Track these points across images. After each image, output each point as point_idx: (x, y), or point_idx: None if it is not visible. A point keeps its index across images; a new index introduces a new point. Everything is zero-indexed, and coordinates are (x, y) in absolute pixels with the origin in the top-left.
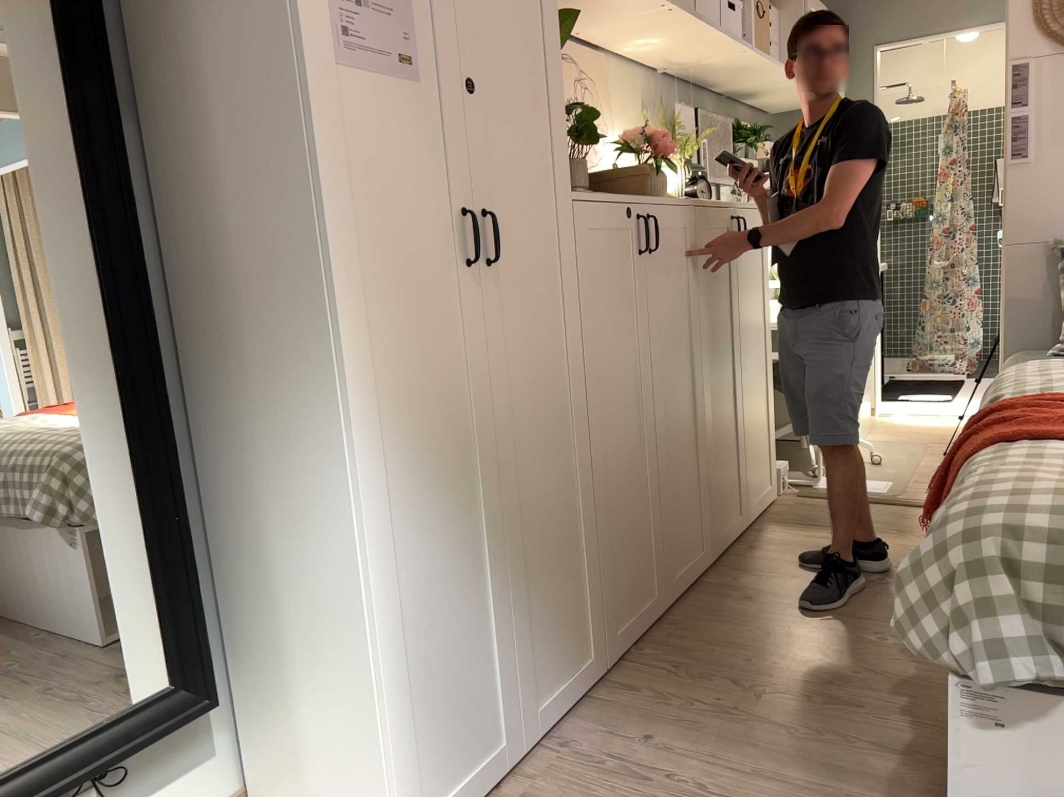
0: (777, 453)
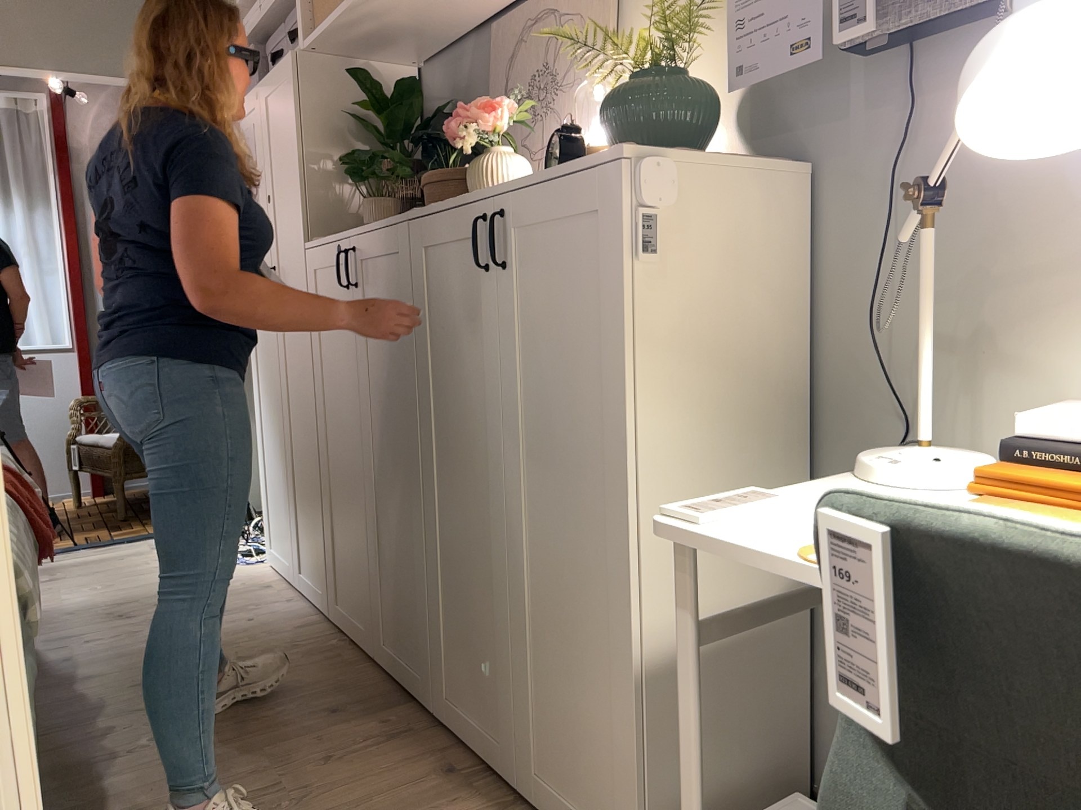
0: (637, 802)
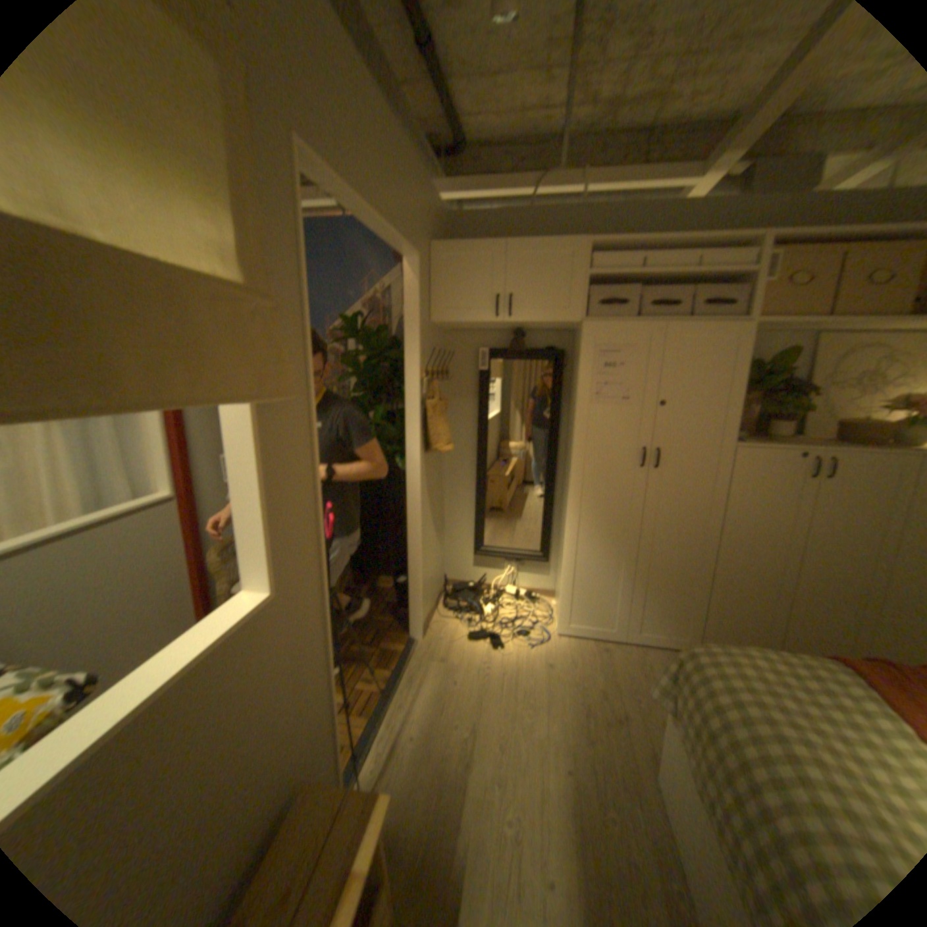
0: None
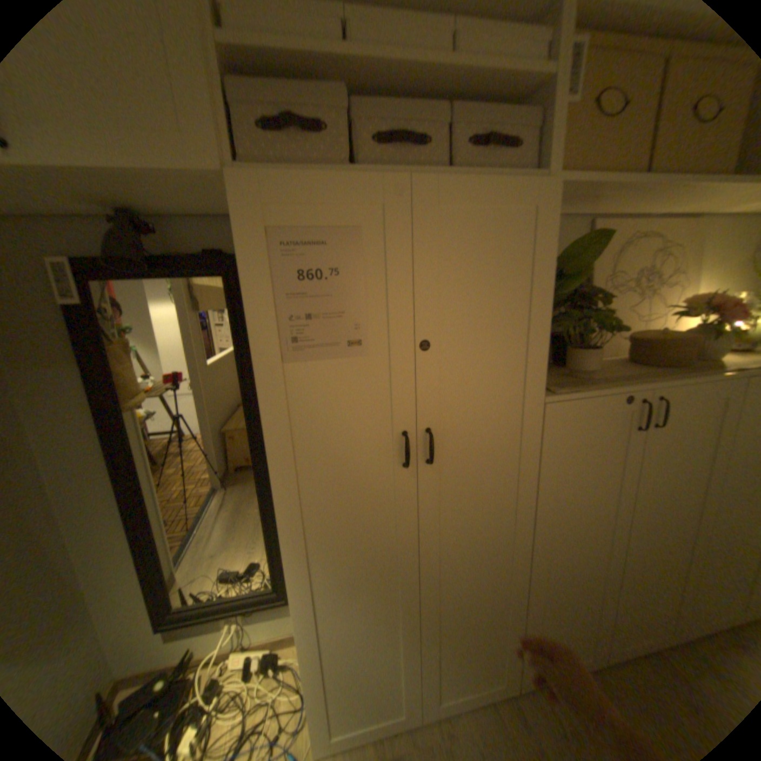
0: None
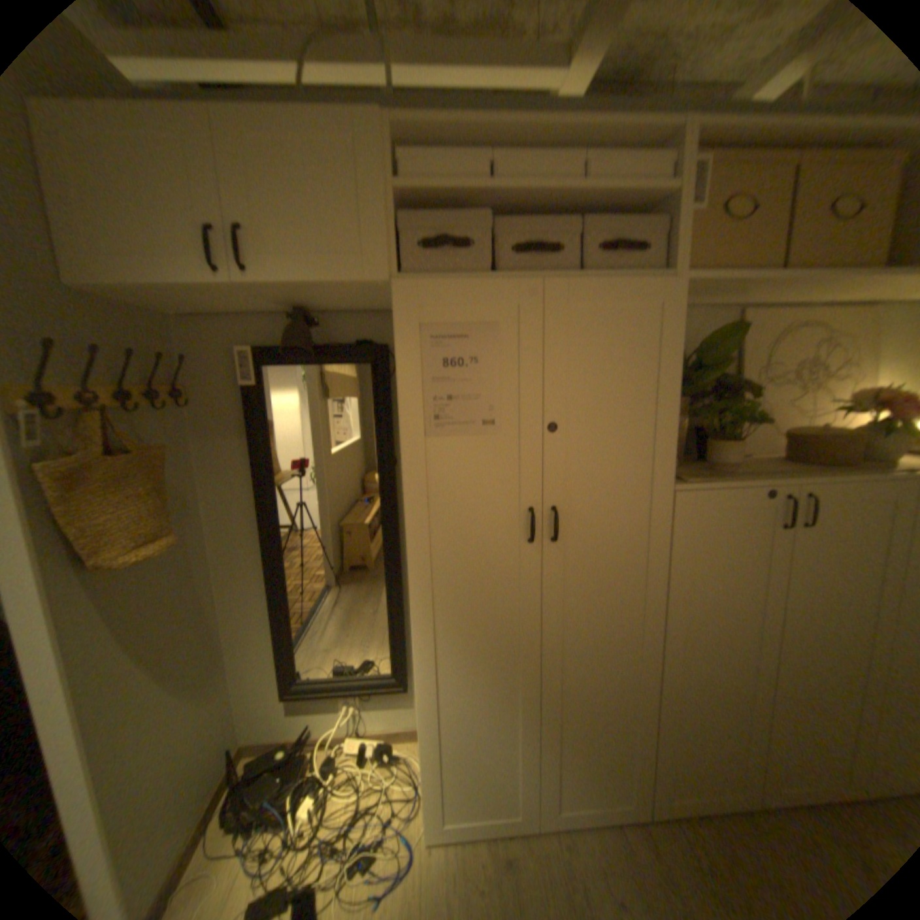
0: None
